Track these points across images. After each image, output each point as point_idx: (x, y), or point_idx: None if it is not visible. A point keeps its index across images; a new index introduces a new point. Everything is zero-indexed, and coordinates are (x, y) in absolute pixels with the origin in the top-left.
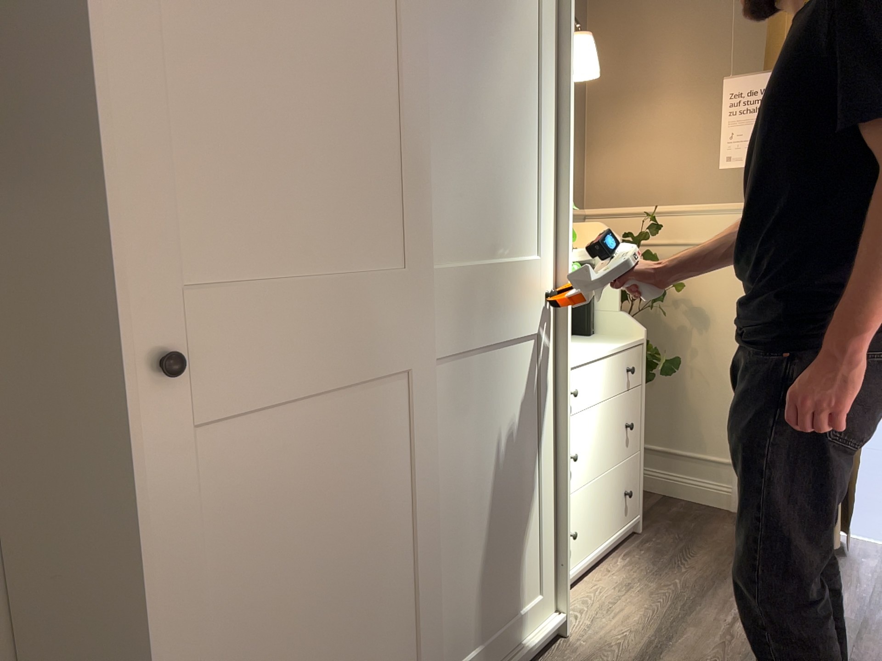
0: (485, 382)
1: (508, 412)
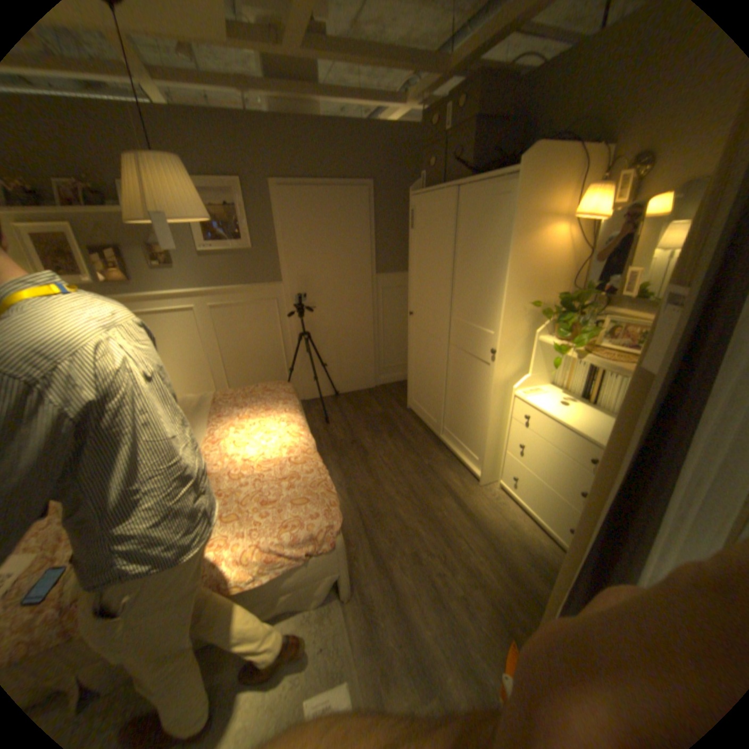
0: (466, 365)
1: (474, 384)
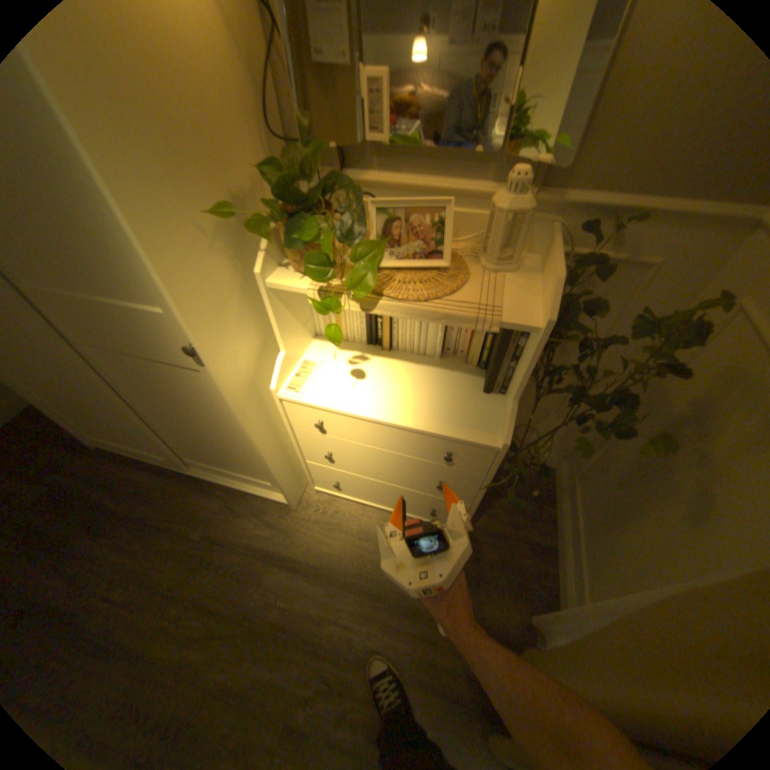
0: (146, 376)
1: (189, 403)
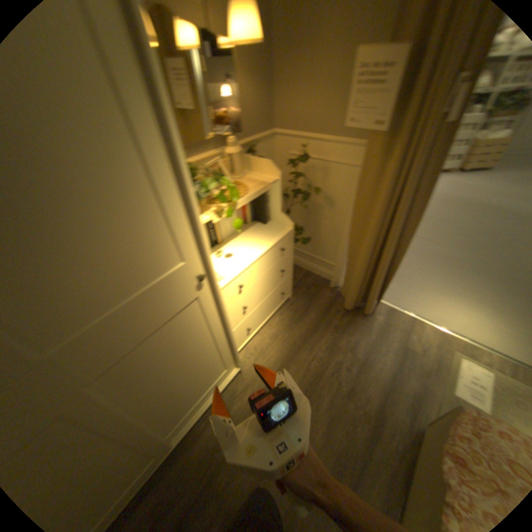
0: (158, 349)
1: (186, 343)
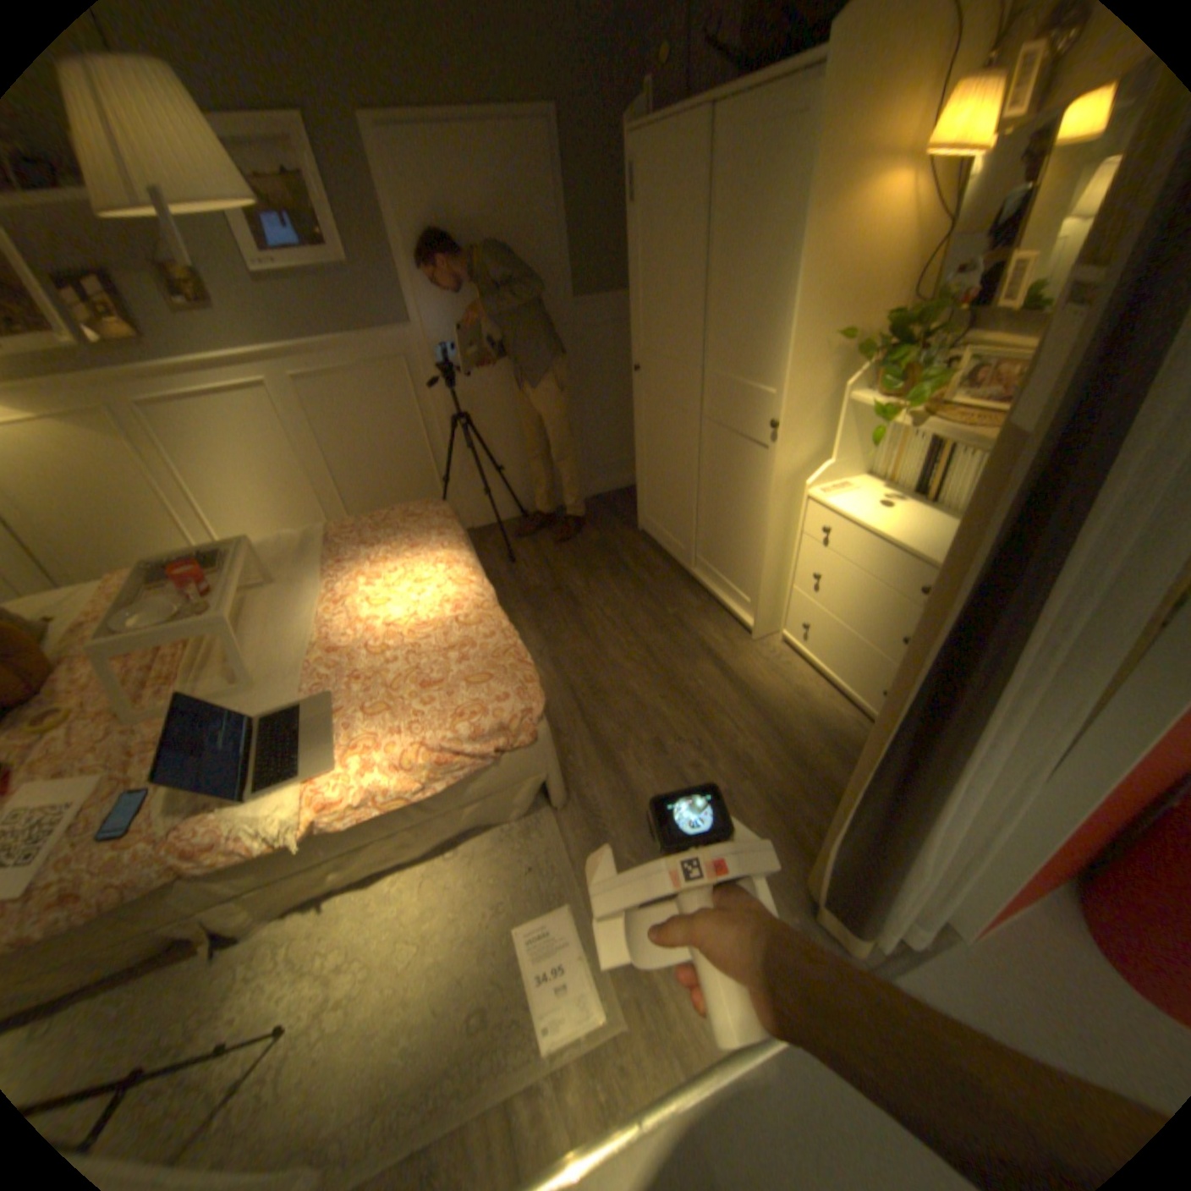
0: (730, 452)
1: (743, 483)
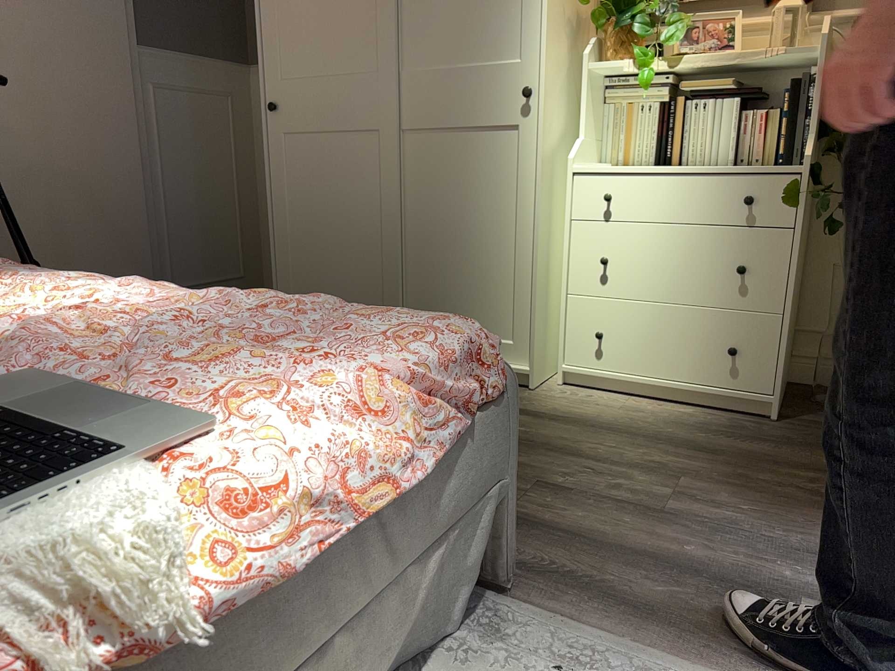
0: (454, 157)
1: (480, 187)
